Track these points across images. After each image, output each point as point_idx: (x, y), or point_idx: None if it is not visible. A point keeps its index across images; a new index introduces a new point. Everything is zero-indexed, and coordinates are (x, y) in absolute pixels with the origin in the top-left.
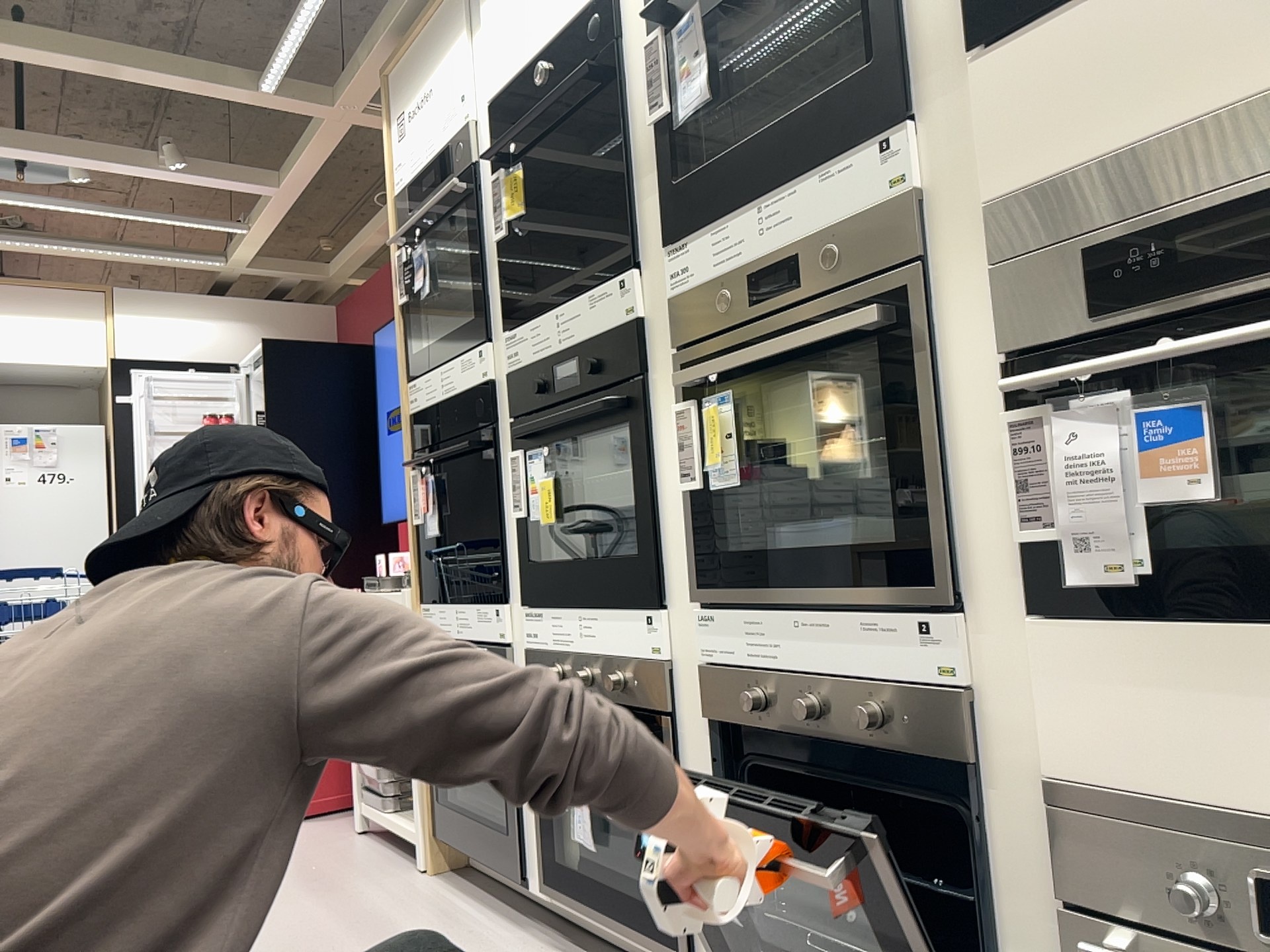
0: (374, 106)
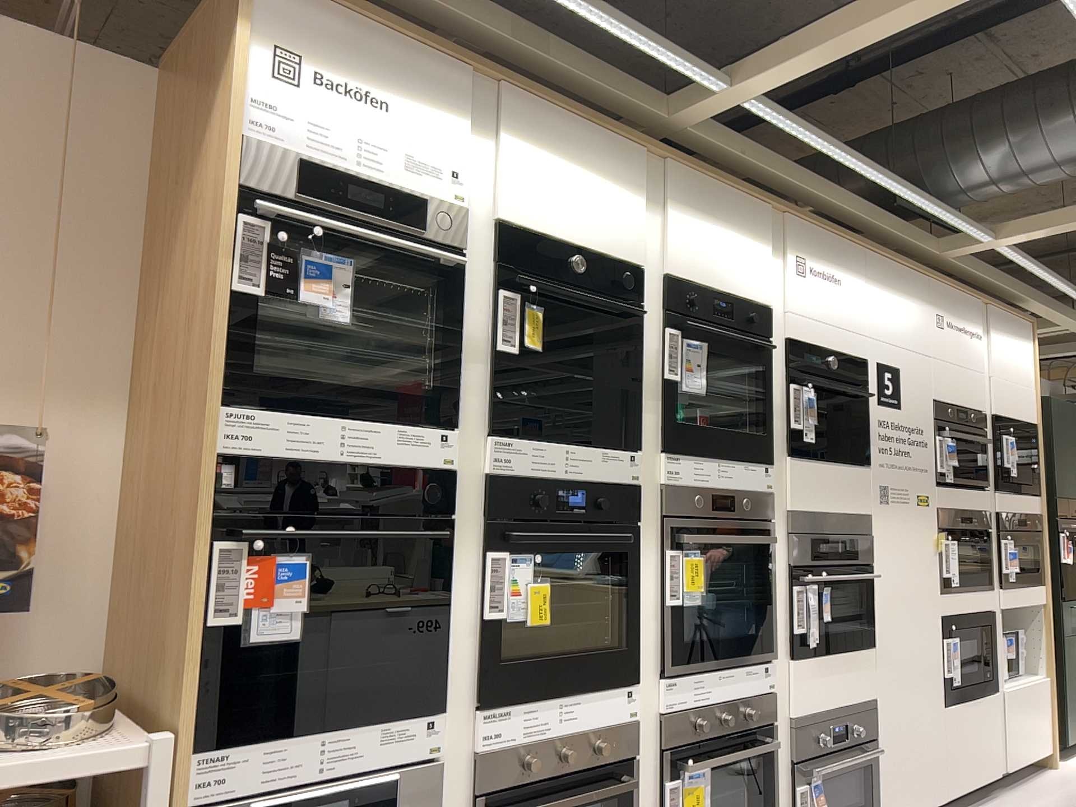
0: None
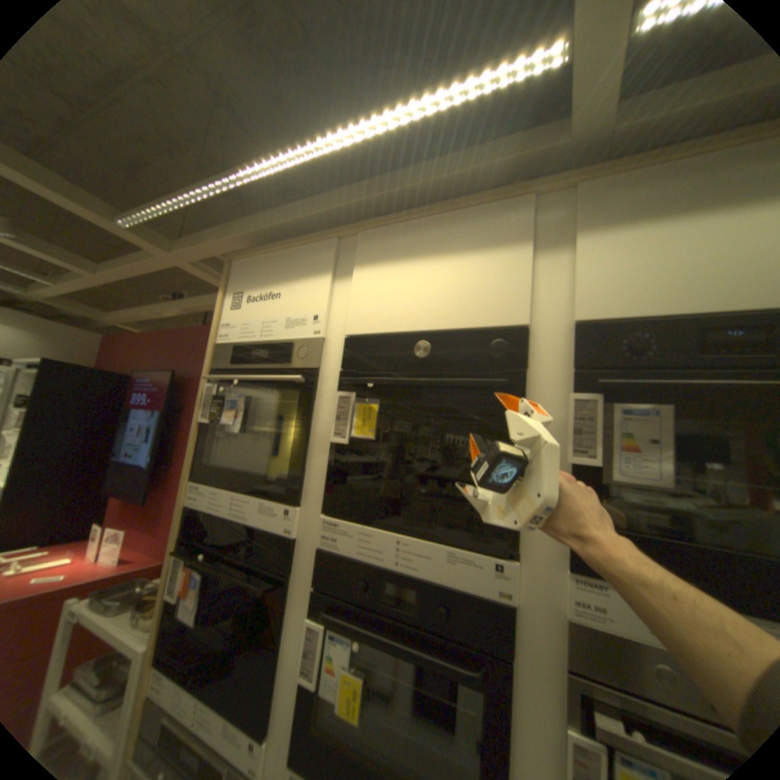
0: (199, 263)
